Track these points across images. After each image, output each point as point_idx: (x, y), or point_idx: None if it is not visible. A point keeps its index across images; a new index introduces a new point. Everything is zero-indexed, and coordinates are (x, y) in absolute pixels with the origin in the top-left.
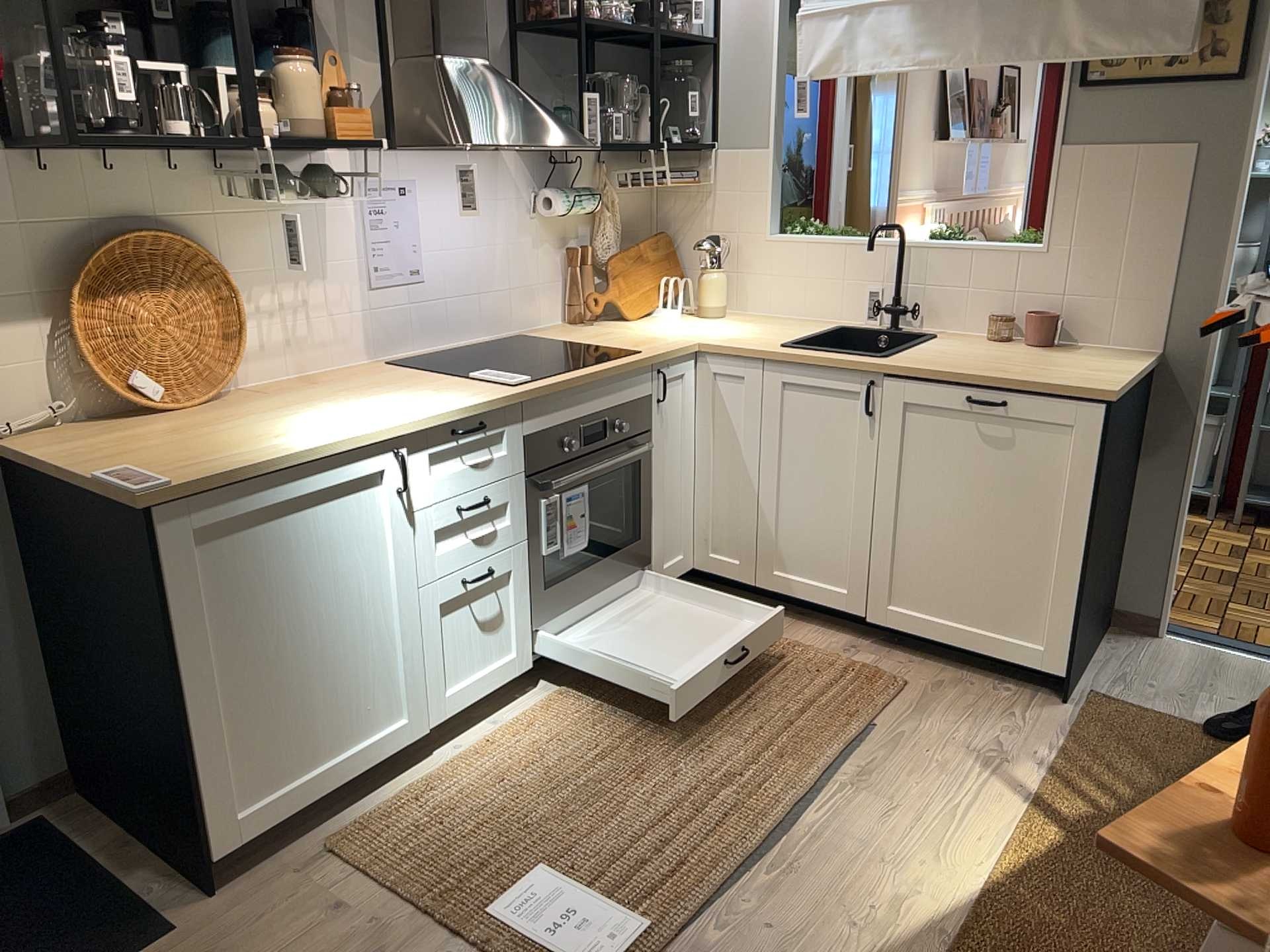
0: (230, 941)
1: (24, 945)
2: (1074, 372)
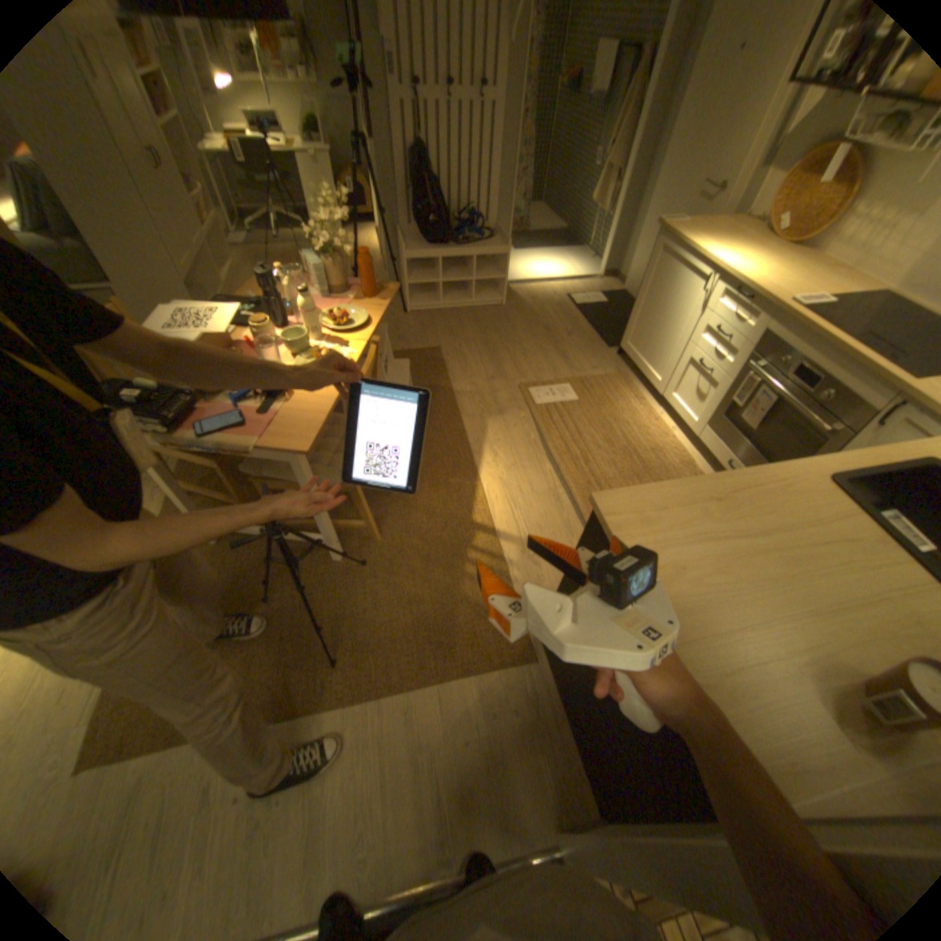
0: (596, 353)
1: (619, 332)
2: (681, 549)
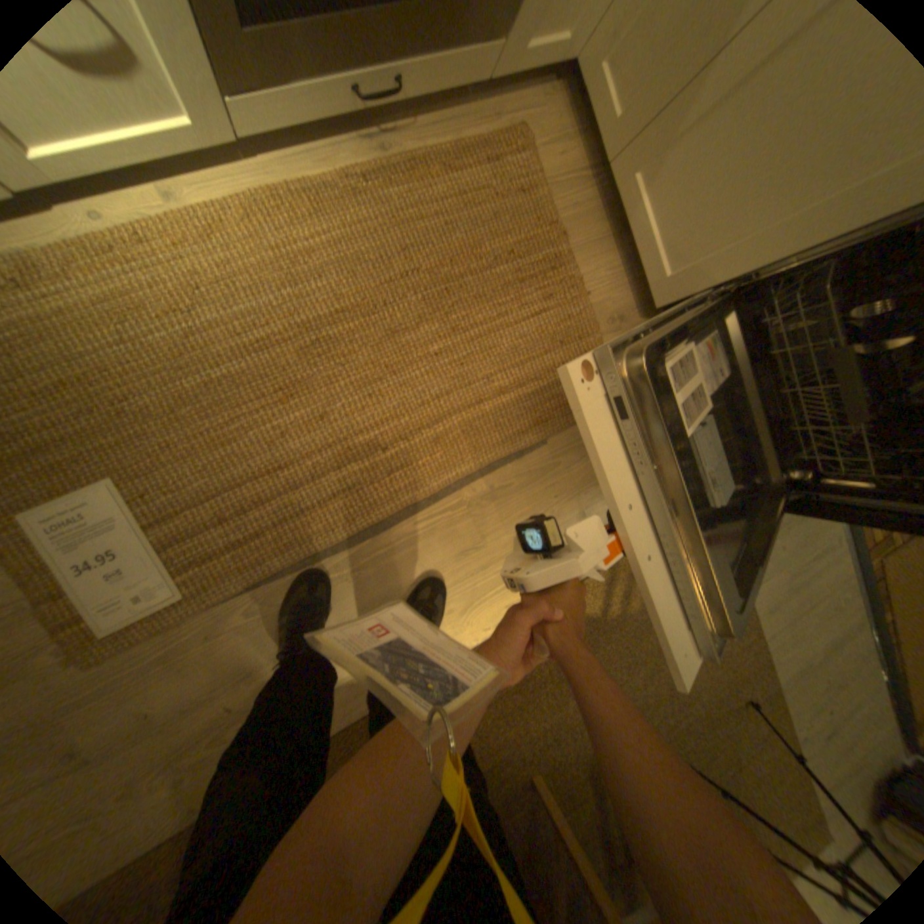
0: None
1: None
2: None
